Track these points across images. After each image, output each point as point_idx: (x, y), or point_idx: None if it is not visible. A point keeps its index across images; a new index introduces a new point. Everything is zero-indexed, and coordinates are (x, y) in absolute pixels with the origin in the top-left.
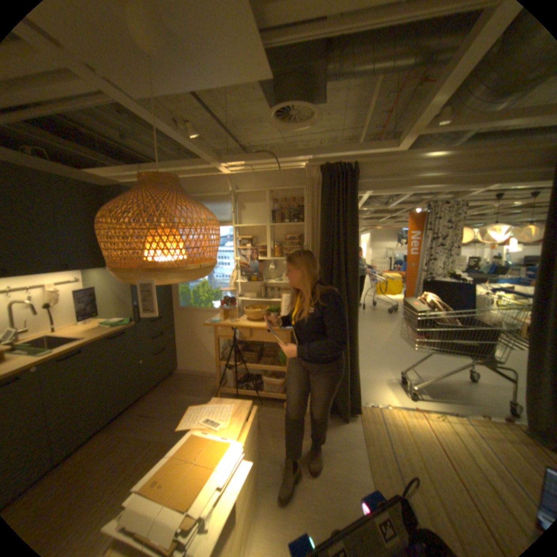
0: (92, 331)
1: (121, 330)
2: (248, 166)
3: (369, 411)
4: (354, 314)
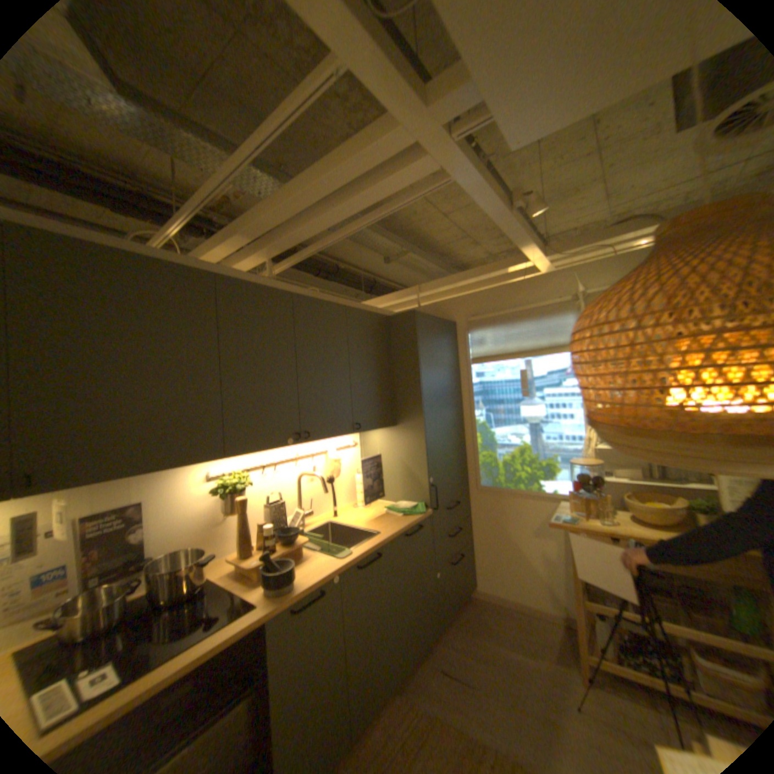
0: (382, 519)
1: (418, 520)
2: (607, 246)
3: None
4: None
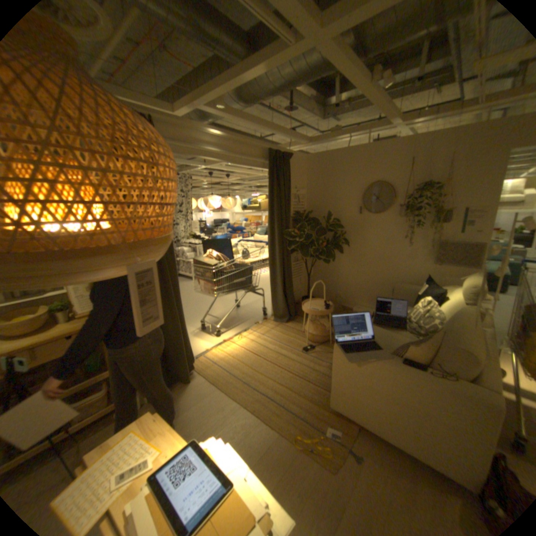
0: None
1: None
2: None
3: (196, 362)
4: (174, 280)
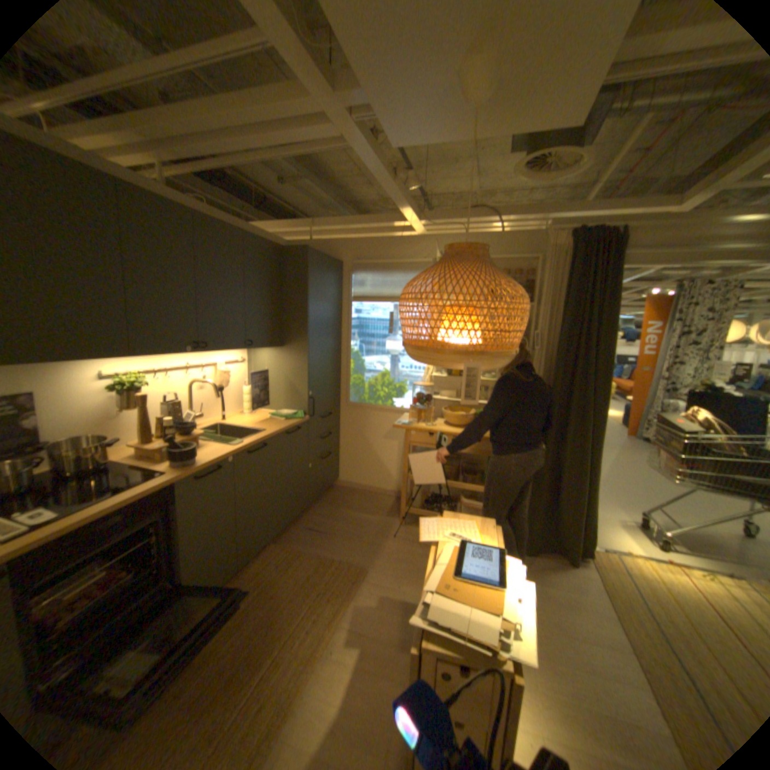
0: (266, 422)
1: (297, 424)
2: (461, 225)
3: (603, 556)
4: (600, 428)
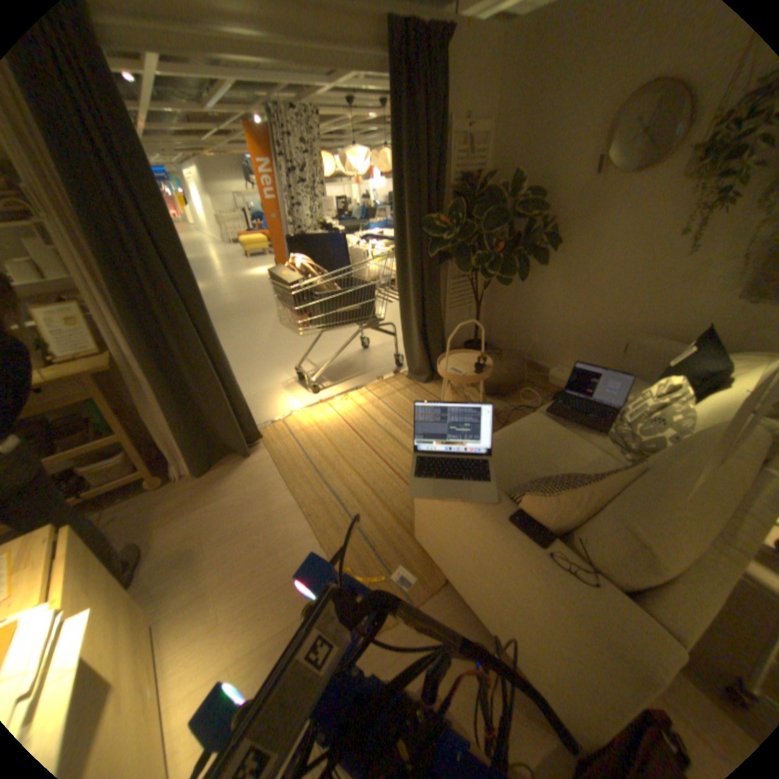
0: None
1: None
2: None
3: (269, 429)
4: (199, 312)
